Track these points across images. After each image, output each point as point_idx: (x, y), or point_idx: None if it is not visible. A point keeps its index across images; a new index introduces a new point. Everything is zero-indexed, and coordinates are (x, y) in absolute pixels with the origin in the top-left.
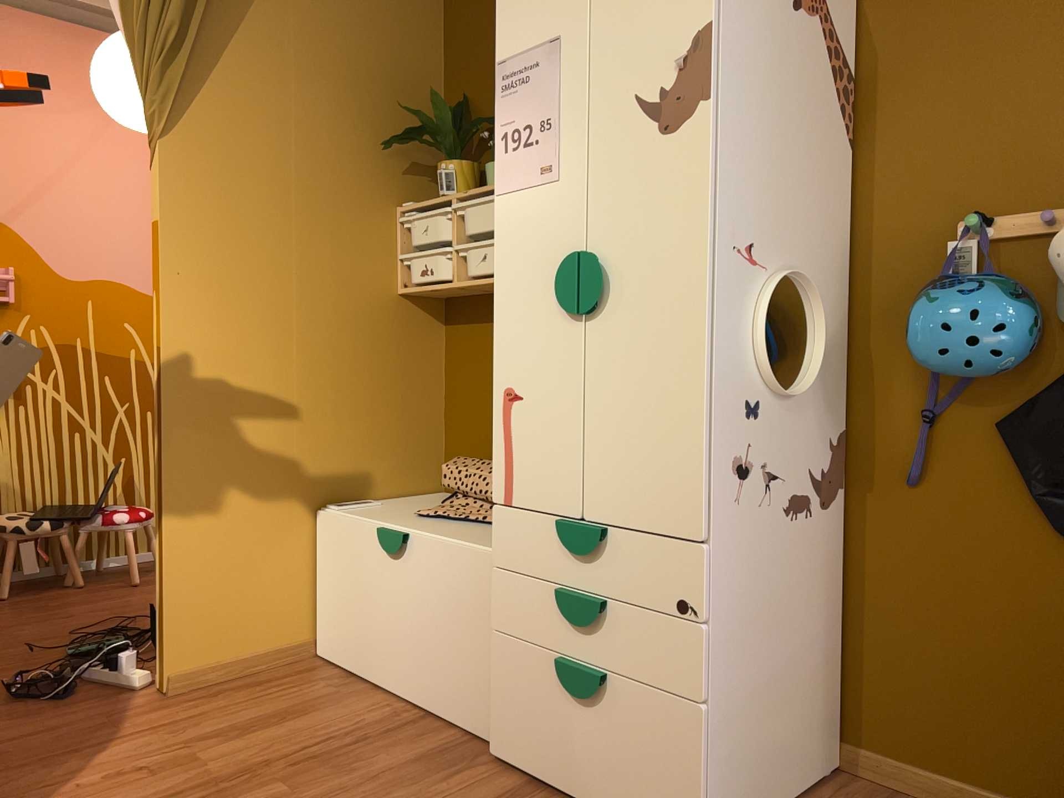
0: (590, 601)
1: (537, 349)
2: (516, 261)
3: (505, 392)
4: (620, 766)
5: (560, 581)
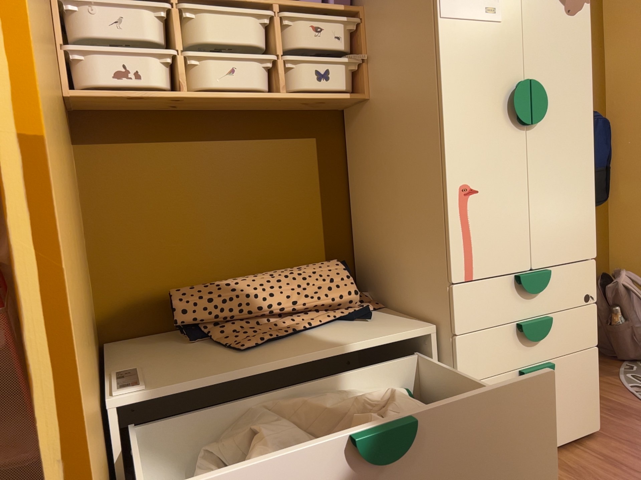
0: (546, 318)
1: (489, 152)
2: (465, 79)
3: (462, 189)
4: (560, 410)
5: (517, 318)
